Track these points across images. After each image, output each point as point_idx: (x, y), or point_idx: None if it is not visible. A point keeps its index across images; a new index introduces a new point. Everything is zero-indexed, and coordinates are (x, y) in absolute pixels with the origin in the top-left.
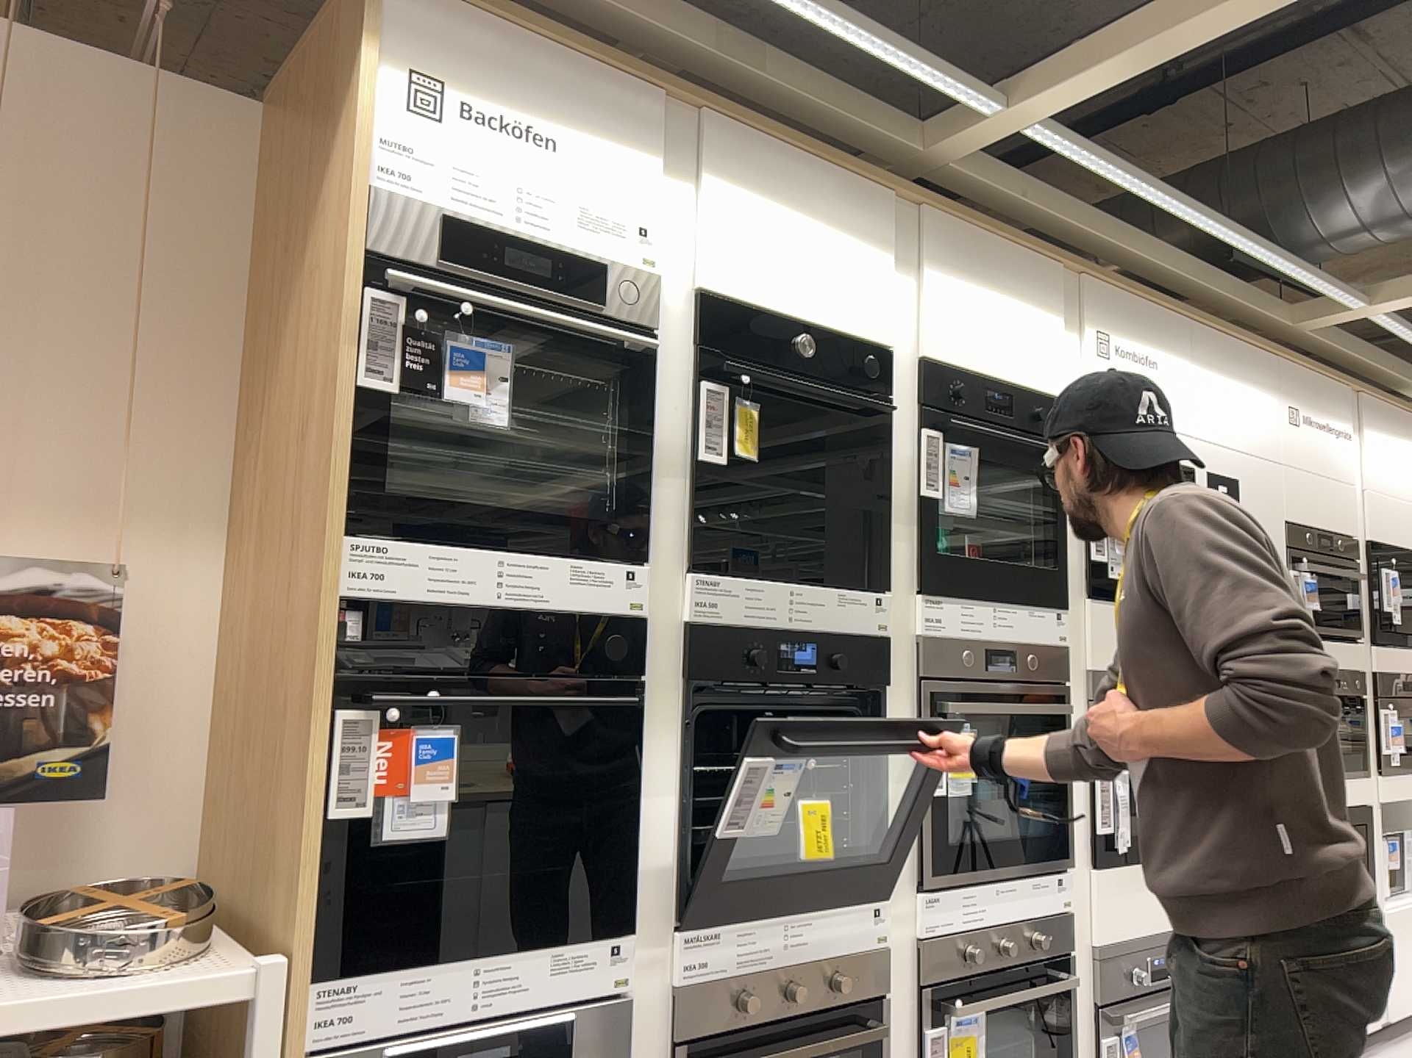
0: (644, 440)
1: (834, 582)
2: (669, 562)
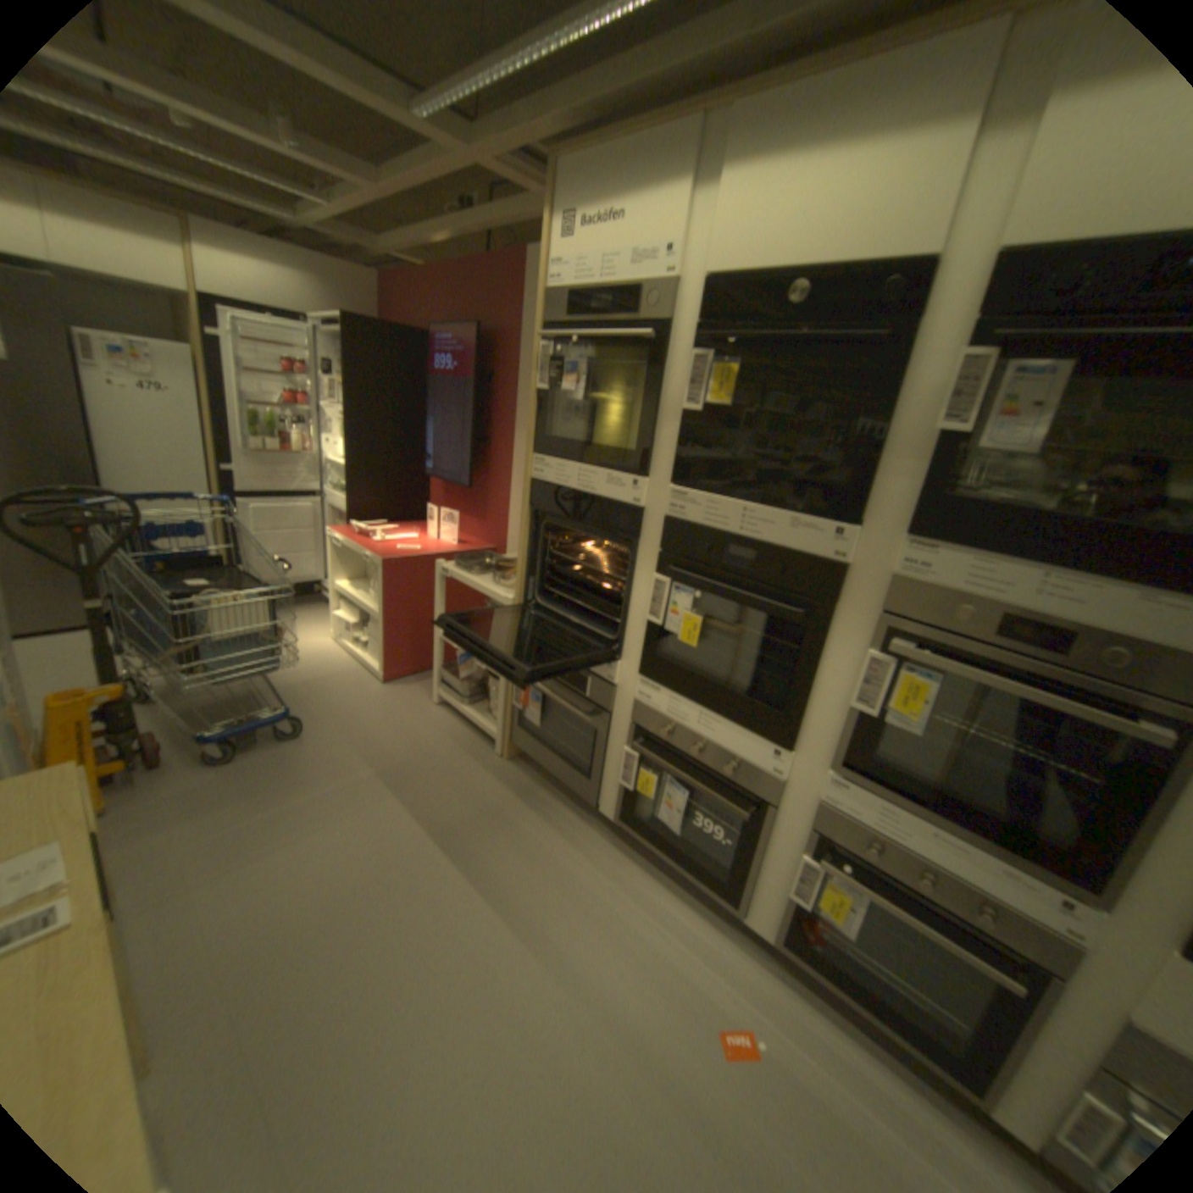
0: (650, 398)
1: (799, 511)
2: (661, 480)
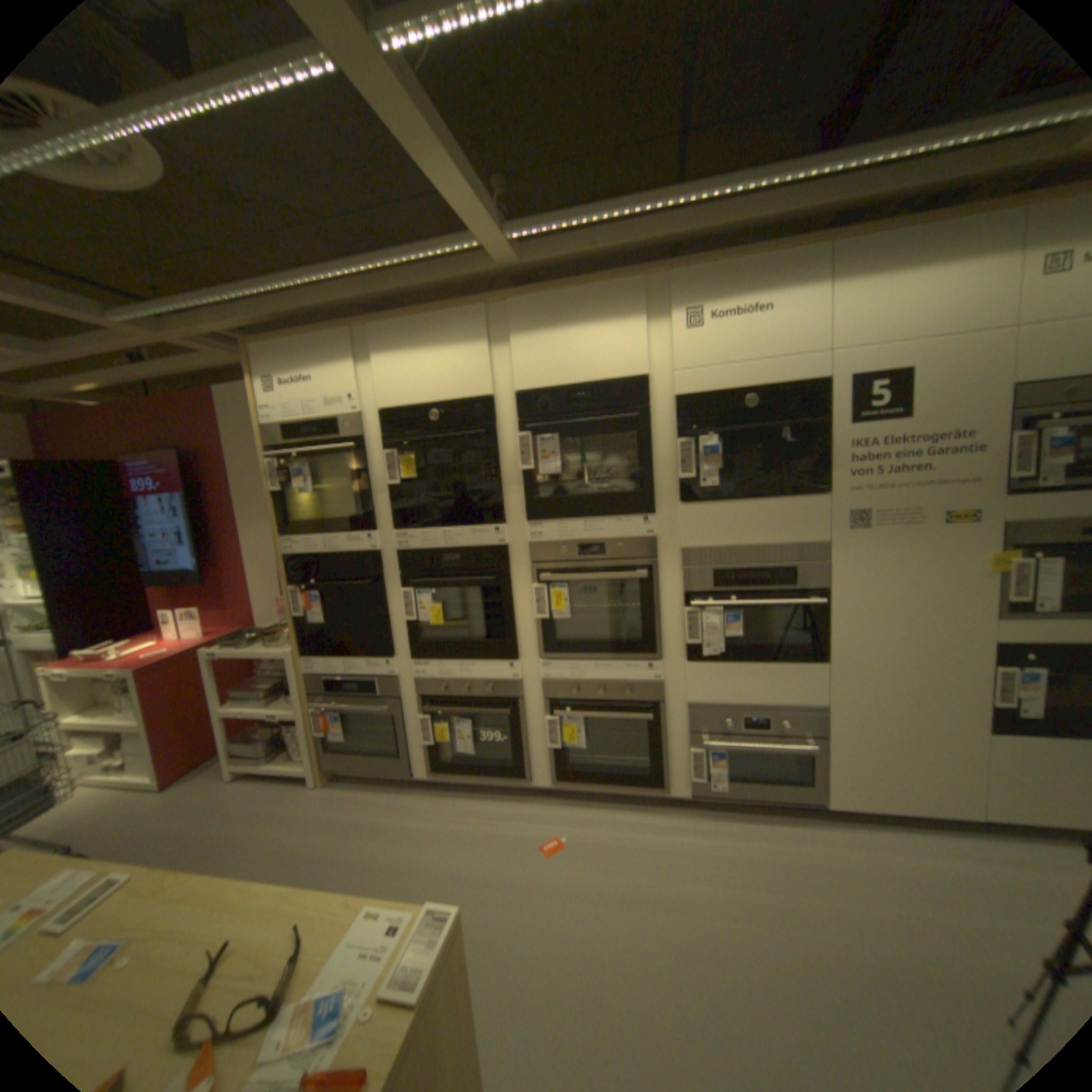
0: (363, 483)
1: (473, 526)
2: (386, 531)
